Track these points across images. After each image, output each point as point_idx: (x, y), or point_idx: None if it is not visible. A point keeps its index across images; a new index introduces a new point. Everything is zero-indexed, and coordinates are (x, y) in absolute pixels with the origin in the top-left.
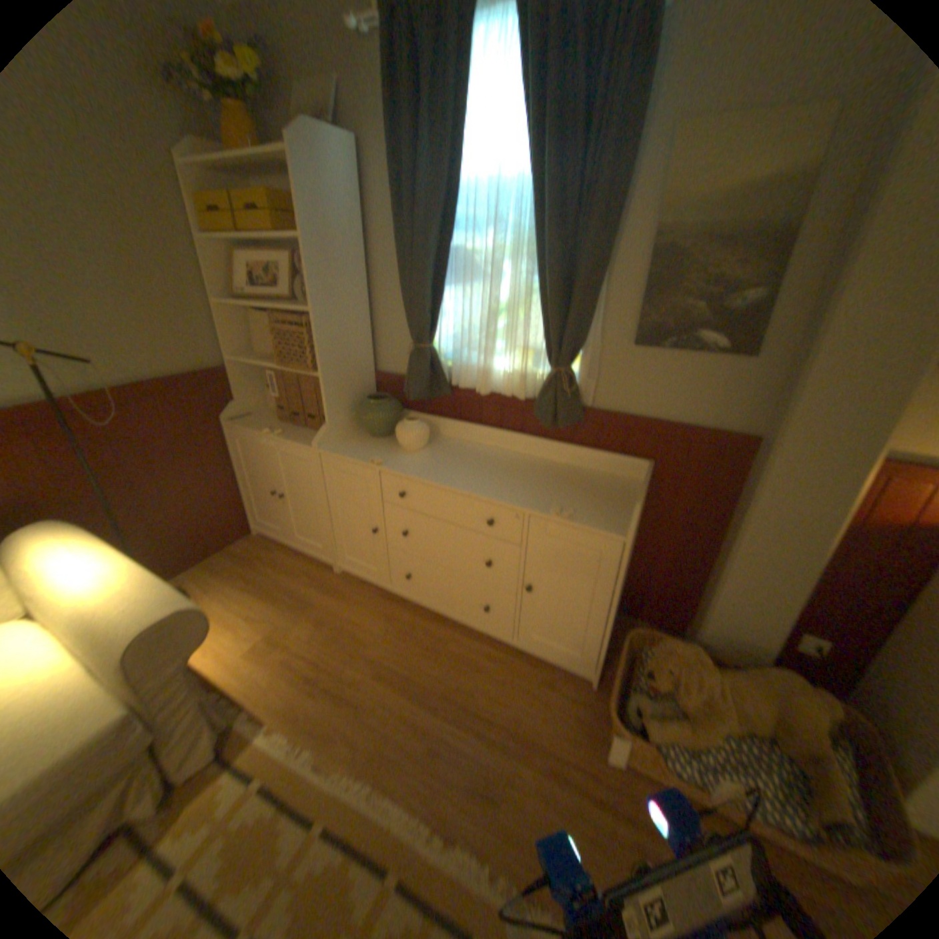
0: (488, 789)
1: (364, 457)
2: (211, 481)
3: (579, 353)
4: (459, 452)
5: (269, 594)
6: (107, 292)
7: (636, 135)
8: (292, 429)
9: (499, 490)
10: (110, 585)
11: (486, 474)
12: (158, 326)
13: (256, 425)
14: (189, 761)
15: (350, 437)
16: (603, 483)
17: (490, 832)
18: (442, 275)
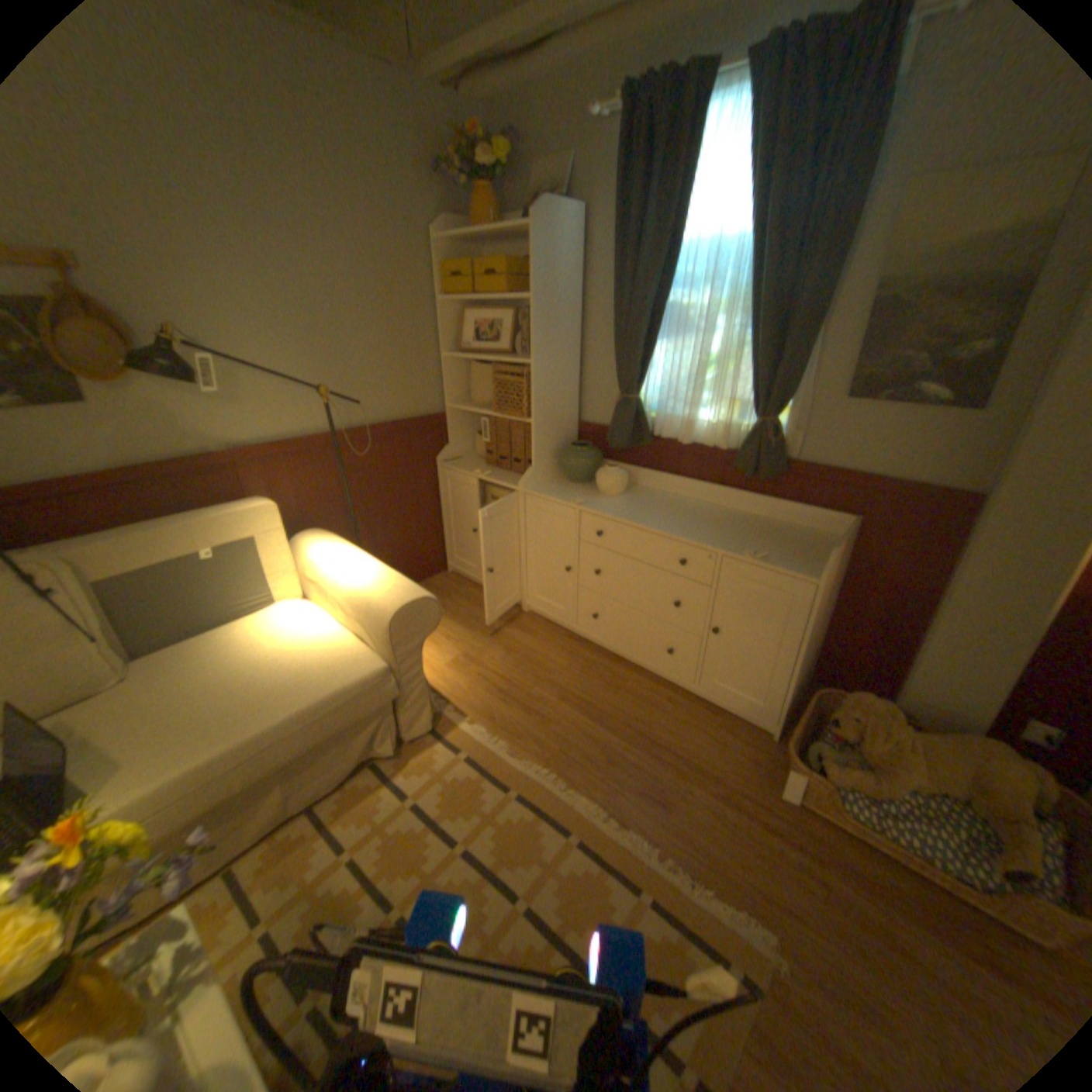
0: (661, 797)
1: (565, 498)
2: (423, 515)
3: (788, 405)
4: (655, 499)
5: (465, 620)
6: (371, 347)
7: (860, 196)
8: (498, 472)
9: (694, 533)
10: (375, 574)
11: (681, 519)
12: (401, 376)
13: (466, 467)
14: (415, 725)
15: (551, 480)
16: (803, 536)
17: (661, 827)
18: (654, 329)
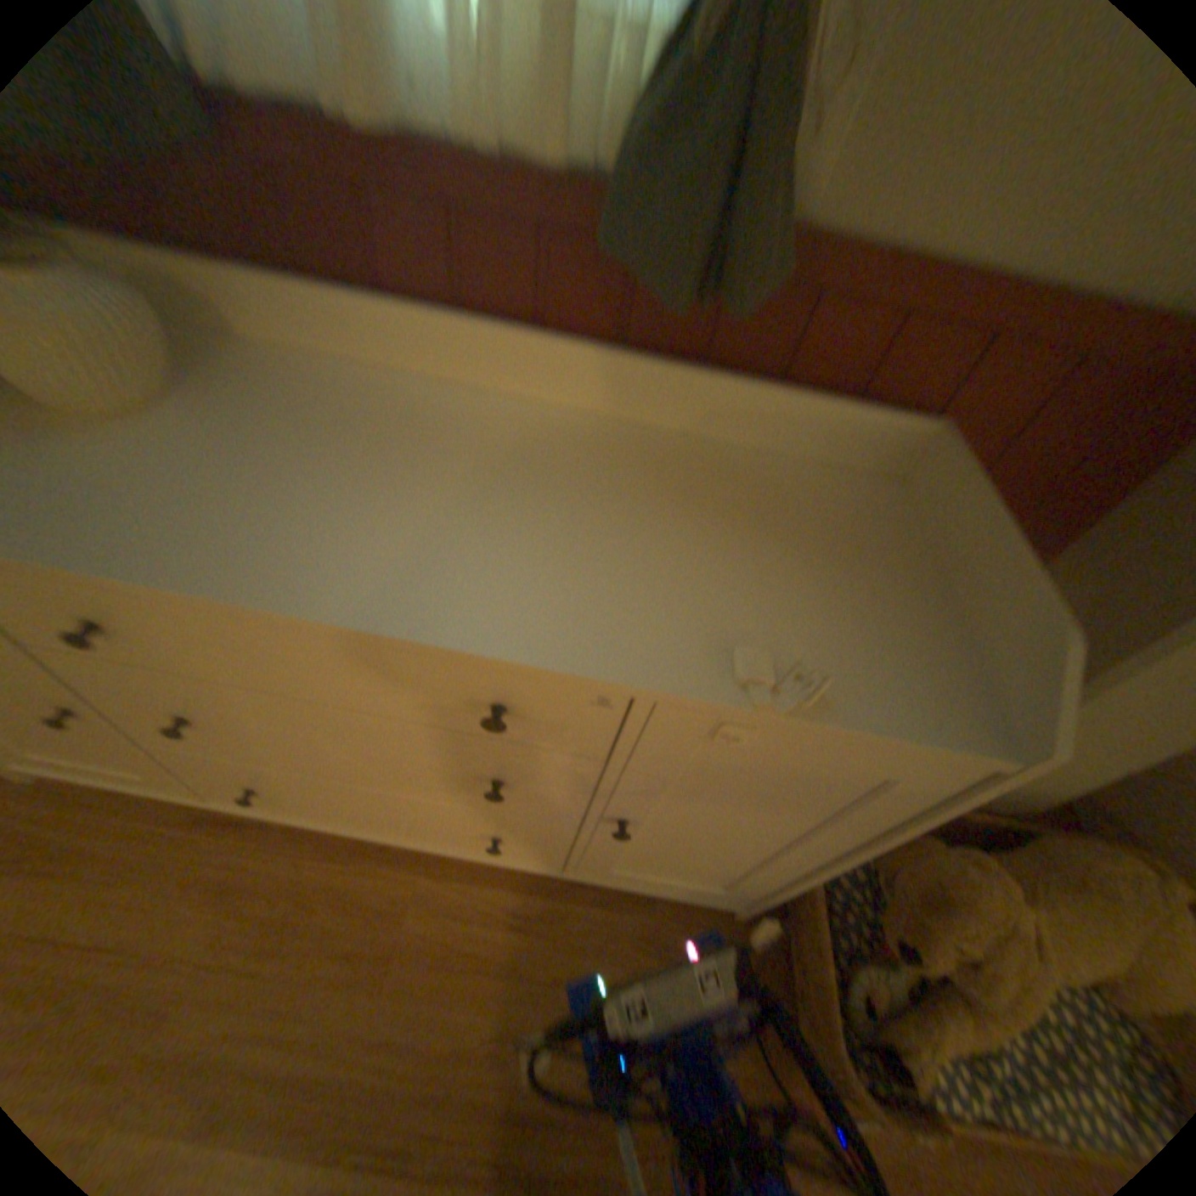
0: None
1: None
2: None
3: None
4: (318, 398)
5: None
6: None
7: None
8: None
9: (516, 585)
10: None
11: (443, 502)
12: None
13: None
14: None
15: None
16: (814, 495)
17: None
18: None
